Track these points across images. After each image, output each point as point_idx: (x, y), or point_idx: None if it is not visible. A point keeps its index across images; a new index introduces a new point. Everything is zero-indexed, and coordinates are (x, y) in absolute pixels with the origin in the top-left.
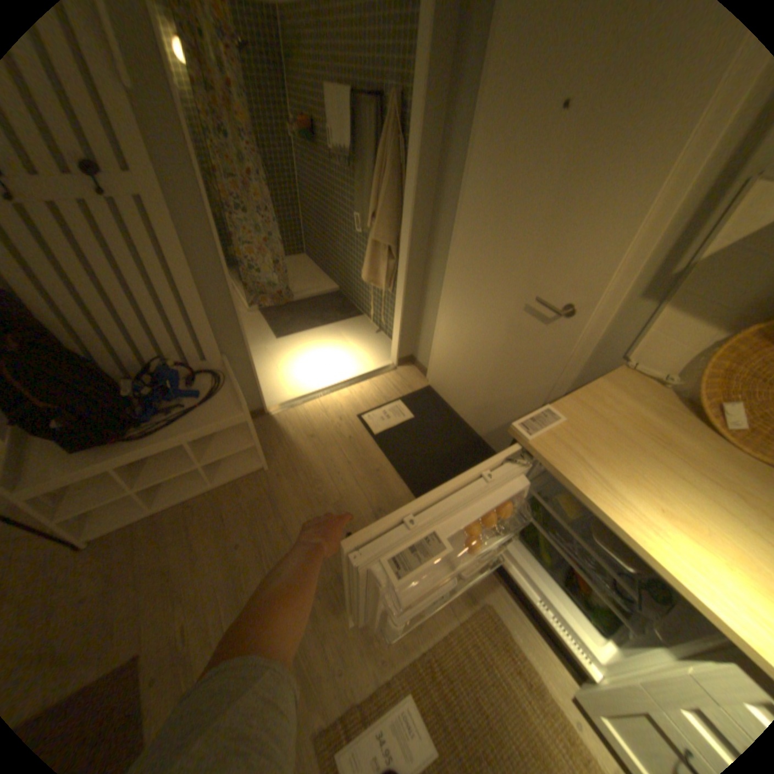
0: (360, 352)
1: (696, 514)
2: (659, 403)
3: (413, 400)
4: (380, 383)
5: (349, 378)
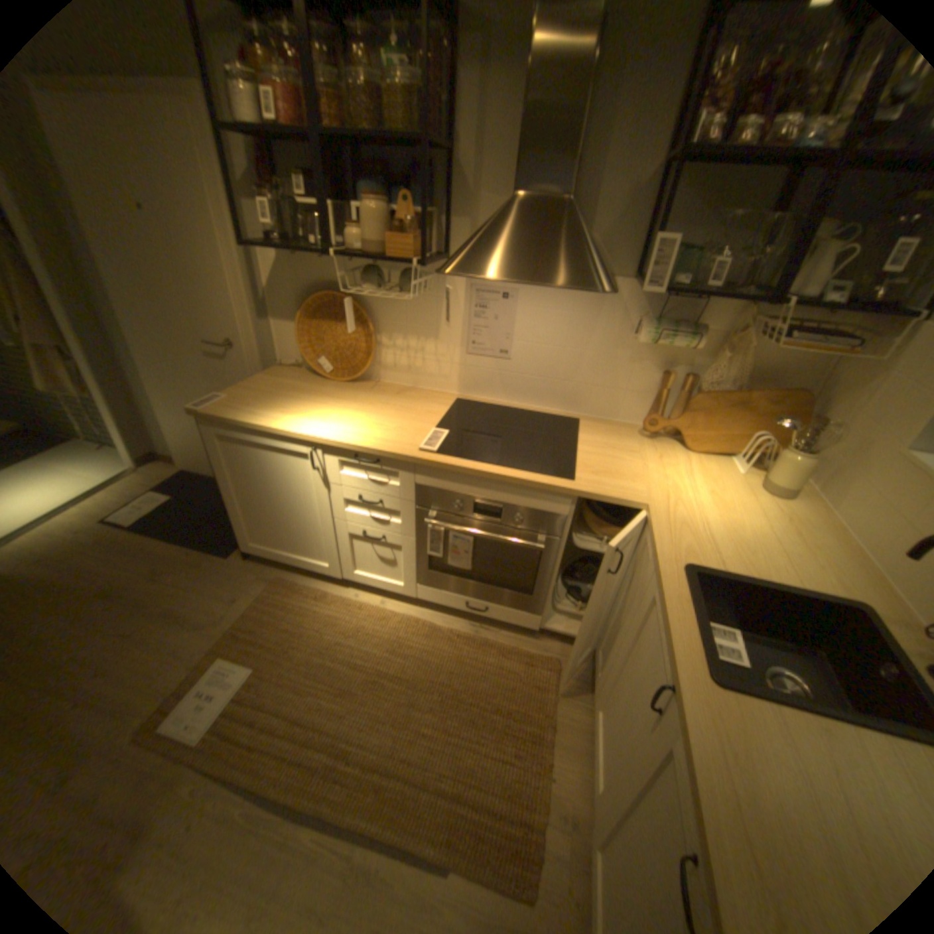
0: (77, 473)
1: (298, 409)
2: (292, 376)
3: (163, 487)
4: (115, 489)
5: (71, 499)
